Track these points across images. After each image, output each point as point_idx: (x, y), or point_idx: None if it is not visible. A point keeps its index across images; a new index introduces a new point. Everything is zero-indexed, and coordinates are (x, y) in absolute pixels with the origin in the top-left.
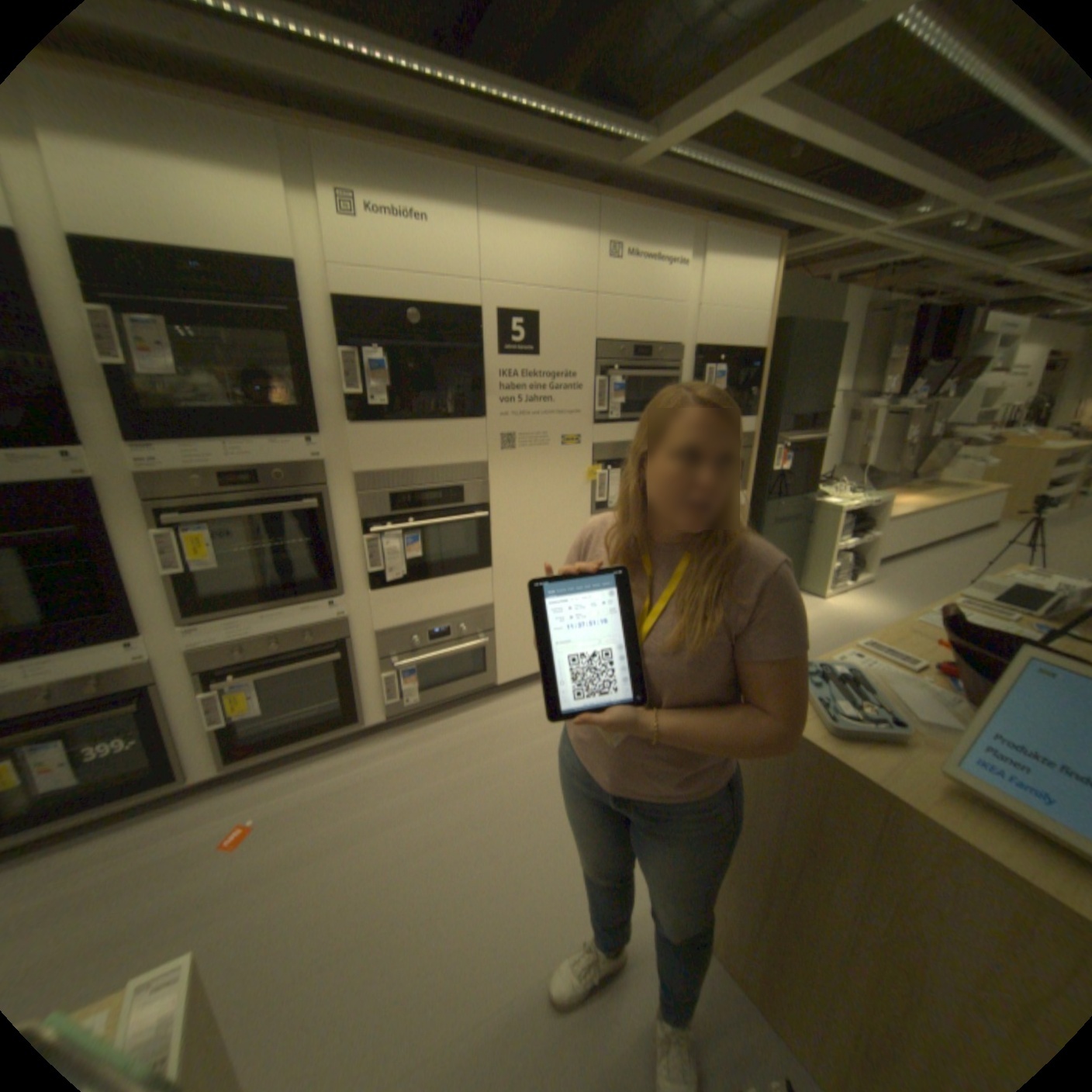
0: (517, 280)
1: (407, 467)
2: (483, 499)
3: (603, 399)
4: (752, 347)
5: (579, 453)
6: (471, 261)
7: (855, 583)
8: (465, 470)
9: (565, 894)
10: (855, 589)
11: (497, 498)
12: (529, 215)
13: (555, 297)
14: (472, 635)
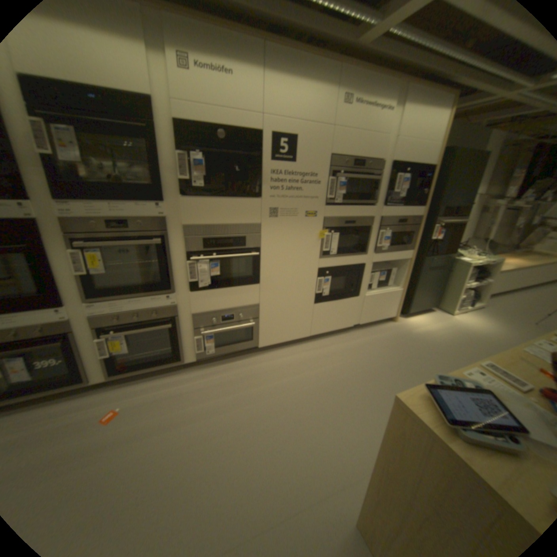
0: (285, 115)
1: (213, 224)
2: (256, 245)
3: (332, 191)
4: (427, 164)
5: (315, 222)
6: (257, 102)
7: (473, 308)
8: (246, 228)
9: (278, 481)
10: (473, 311)
11: (265, 245)
12: (295, 74)
13: (308, 127)
14: (245, 320)
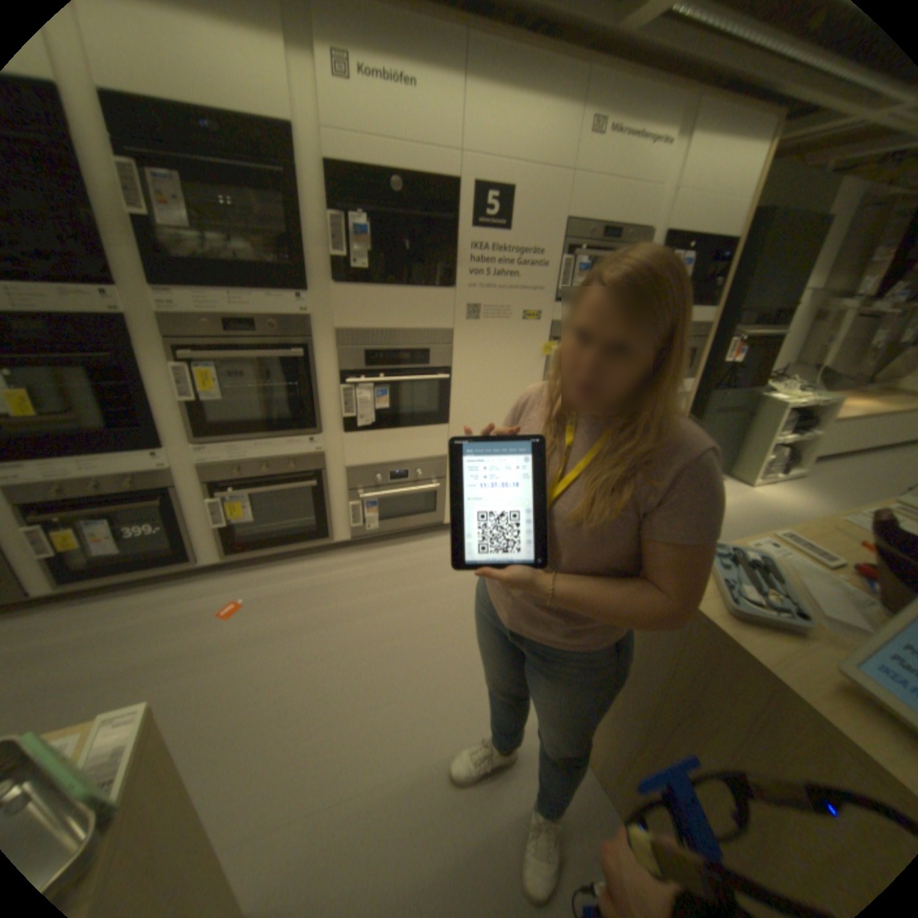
0: (498, 152)
1: (382, 327)
2: (446, 363)
3: (567, 277)
4: (725, 235)
5: (539, 328)
6: (455, 130)
7: (787, 476)
8: (432, 335)
9: (475, 697)
10: (786, 482)
11: (459, 363)
12: (516, 83)
13: (533, 171)
14: (426, 480)
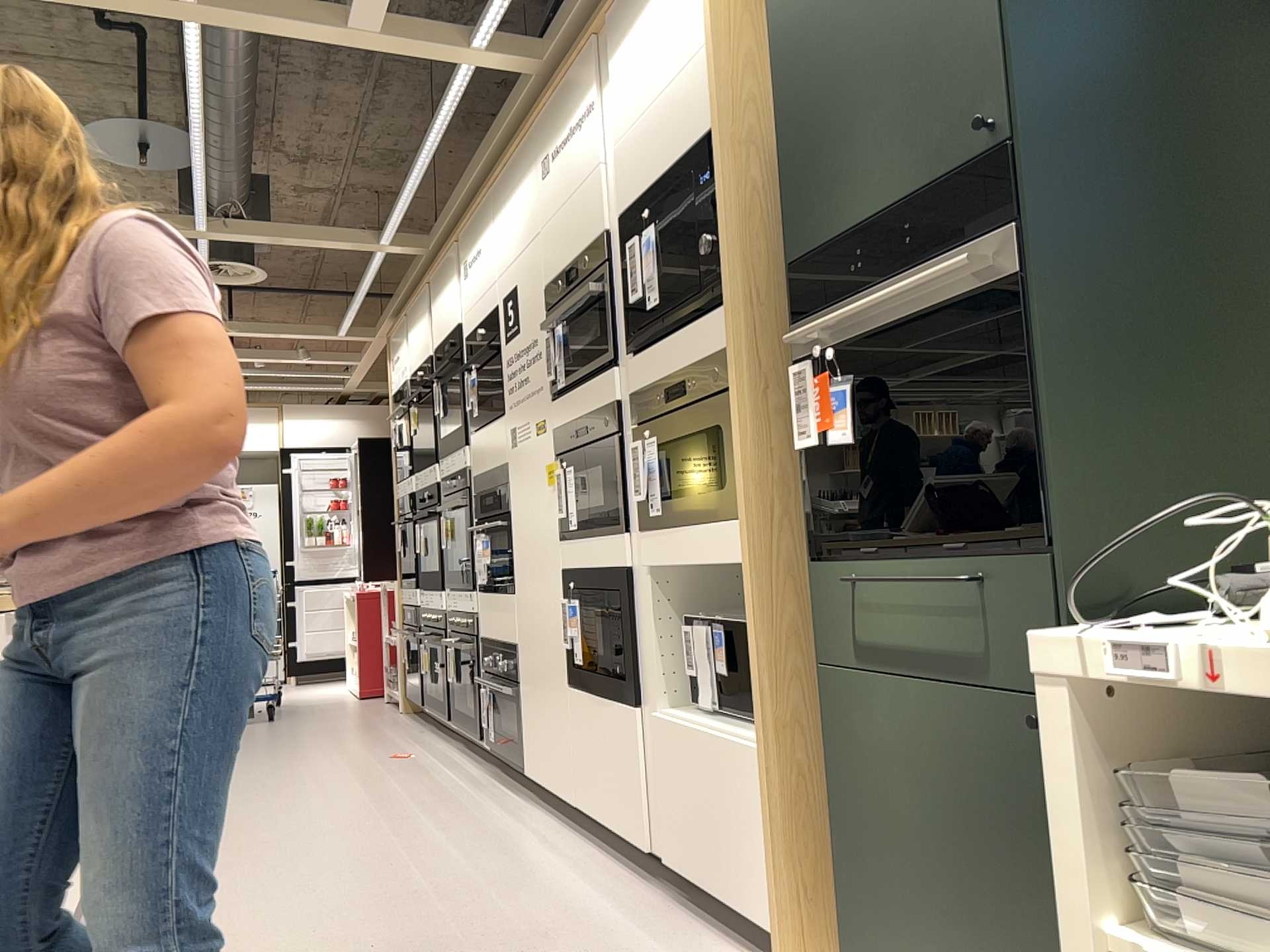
0: (507, 263)
1: (491, 472)
2: (506, 507)
3: (550, 362)
4: (699, 145)
5: (546, 445)
6: (492, 267)
7: None
8: (499, 473)
9: None
10: None
11: (512, 506)
12: (508, 196)
13: (522, 260)
14: (512, 683)
